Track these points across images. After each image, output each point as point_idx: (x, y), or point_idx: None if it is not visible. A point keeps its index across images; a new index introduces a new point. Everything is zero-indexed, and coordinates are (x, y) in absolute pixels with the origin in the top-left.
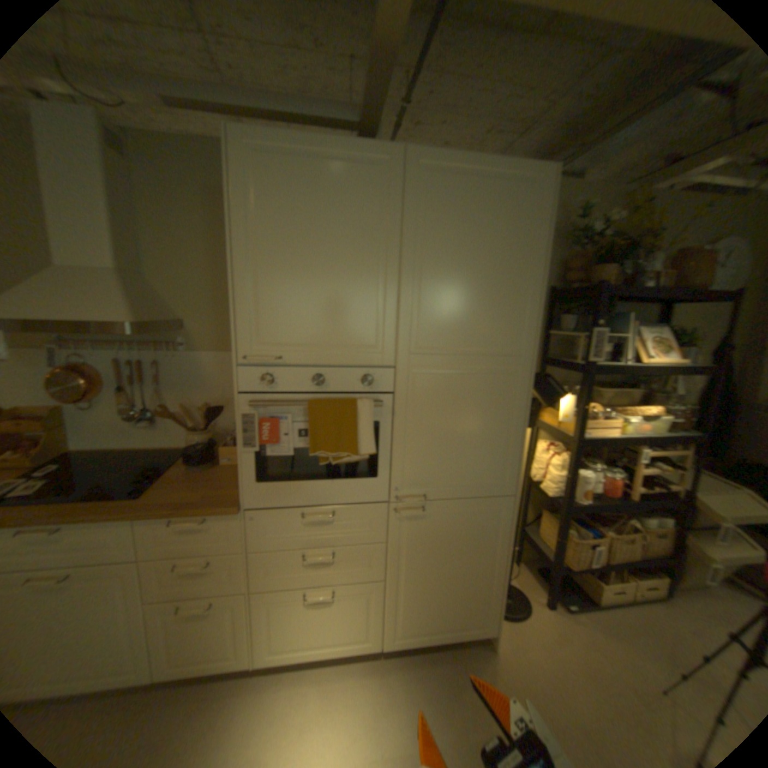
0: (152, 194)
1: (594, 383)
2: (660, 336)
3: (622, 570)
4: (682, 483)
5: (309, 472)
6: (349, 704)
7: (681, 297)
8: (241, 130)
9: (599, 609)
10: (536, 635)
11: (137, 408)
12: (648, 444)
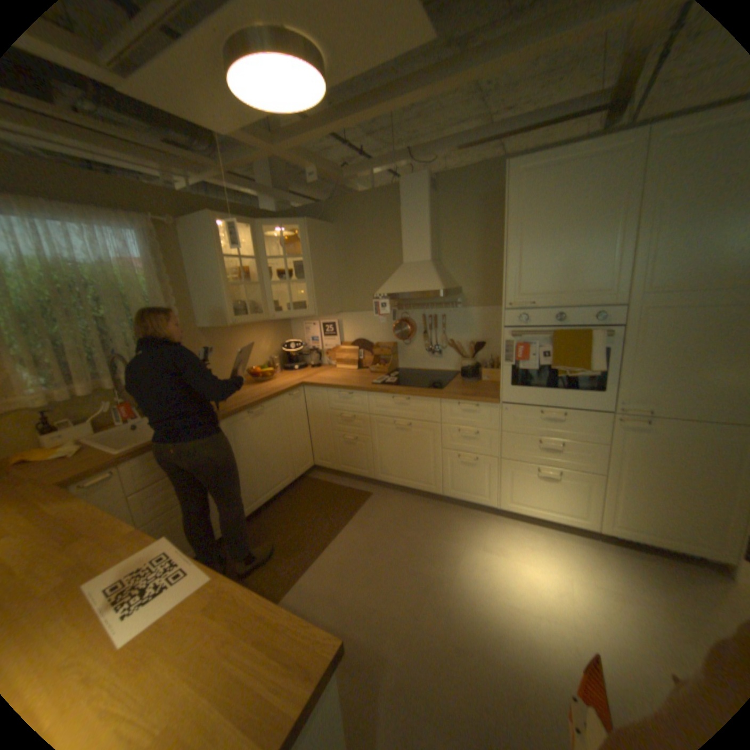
0: (447, 210)
1: None
2: None
3: None
4: None
5: (547, 384)
6: (569, 553)
7: None
8: (516, 162)
9: None
10: None
11: (430, 345)
12: None
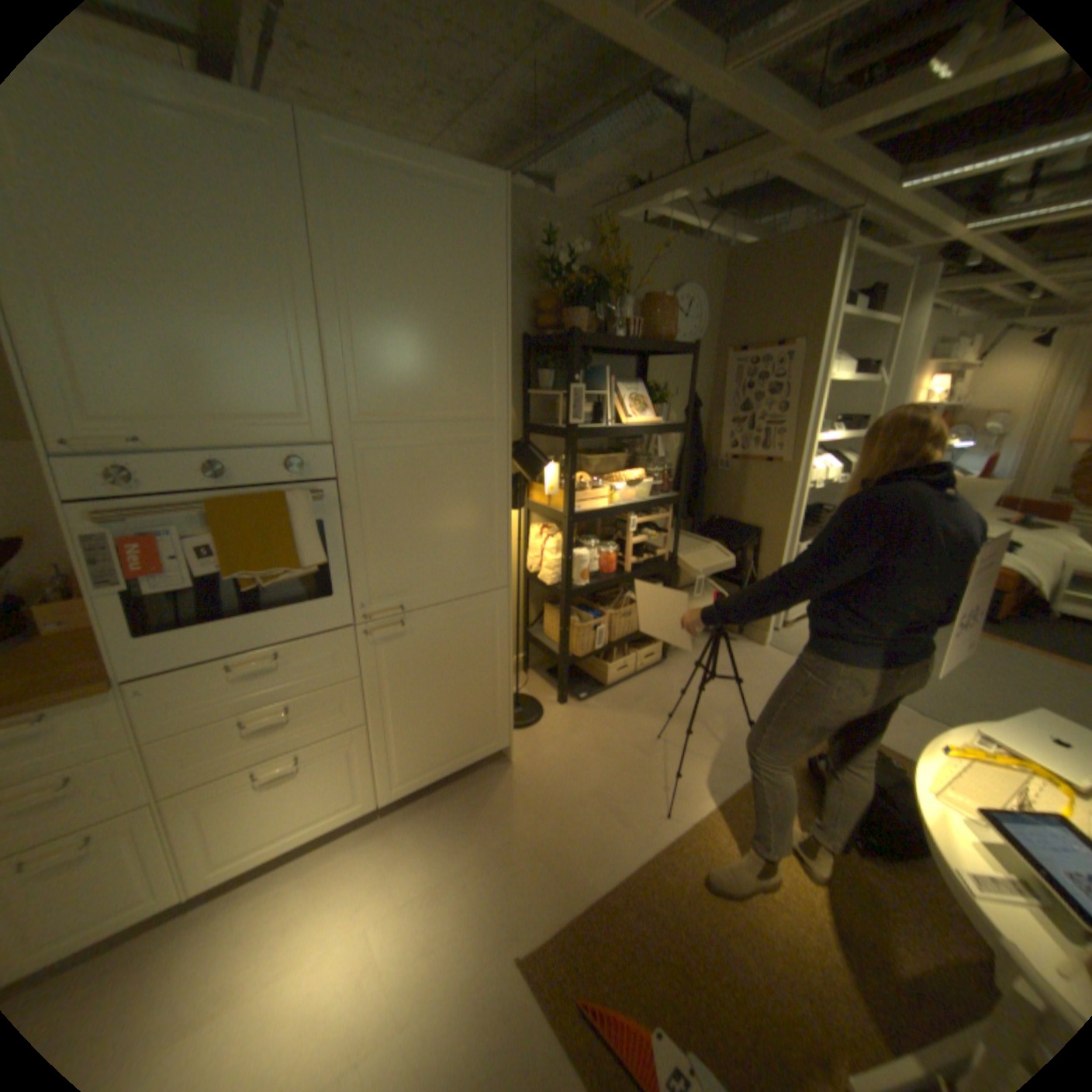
0: None
1: (575, 449)
2: (635, 394)
3: (621, 644)
4: (664, 546)
5: (222, 608)
6: (342, 878)
7: (652, 350)
8: None
9: (604, 689)
10: (548, 731)
11: None
12: (632, 511)
